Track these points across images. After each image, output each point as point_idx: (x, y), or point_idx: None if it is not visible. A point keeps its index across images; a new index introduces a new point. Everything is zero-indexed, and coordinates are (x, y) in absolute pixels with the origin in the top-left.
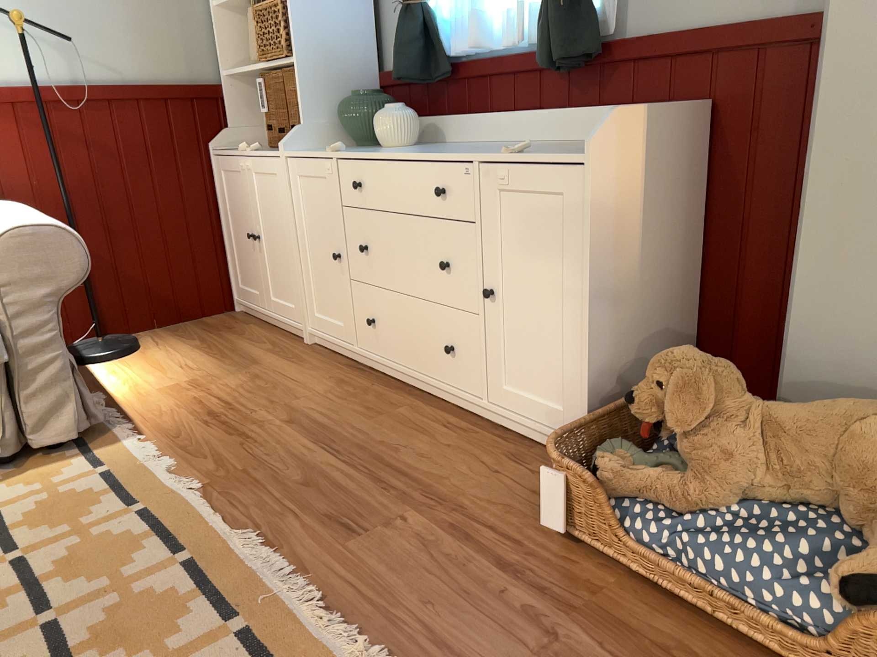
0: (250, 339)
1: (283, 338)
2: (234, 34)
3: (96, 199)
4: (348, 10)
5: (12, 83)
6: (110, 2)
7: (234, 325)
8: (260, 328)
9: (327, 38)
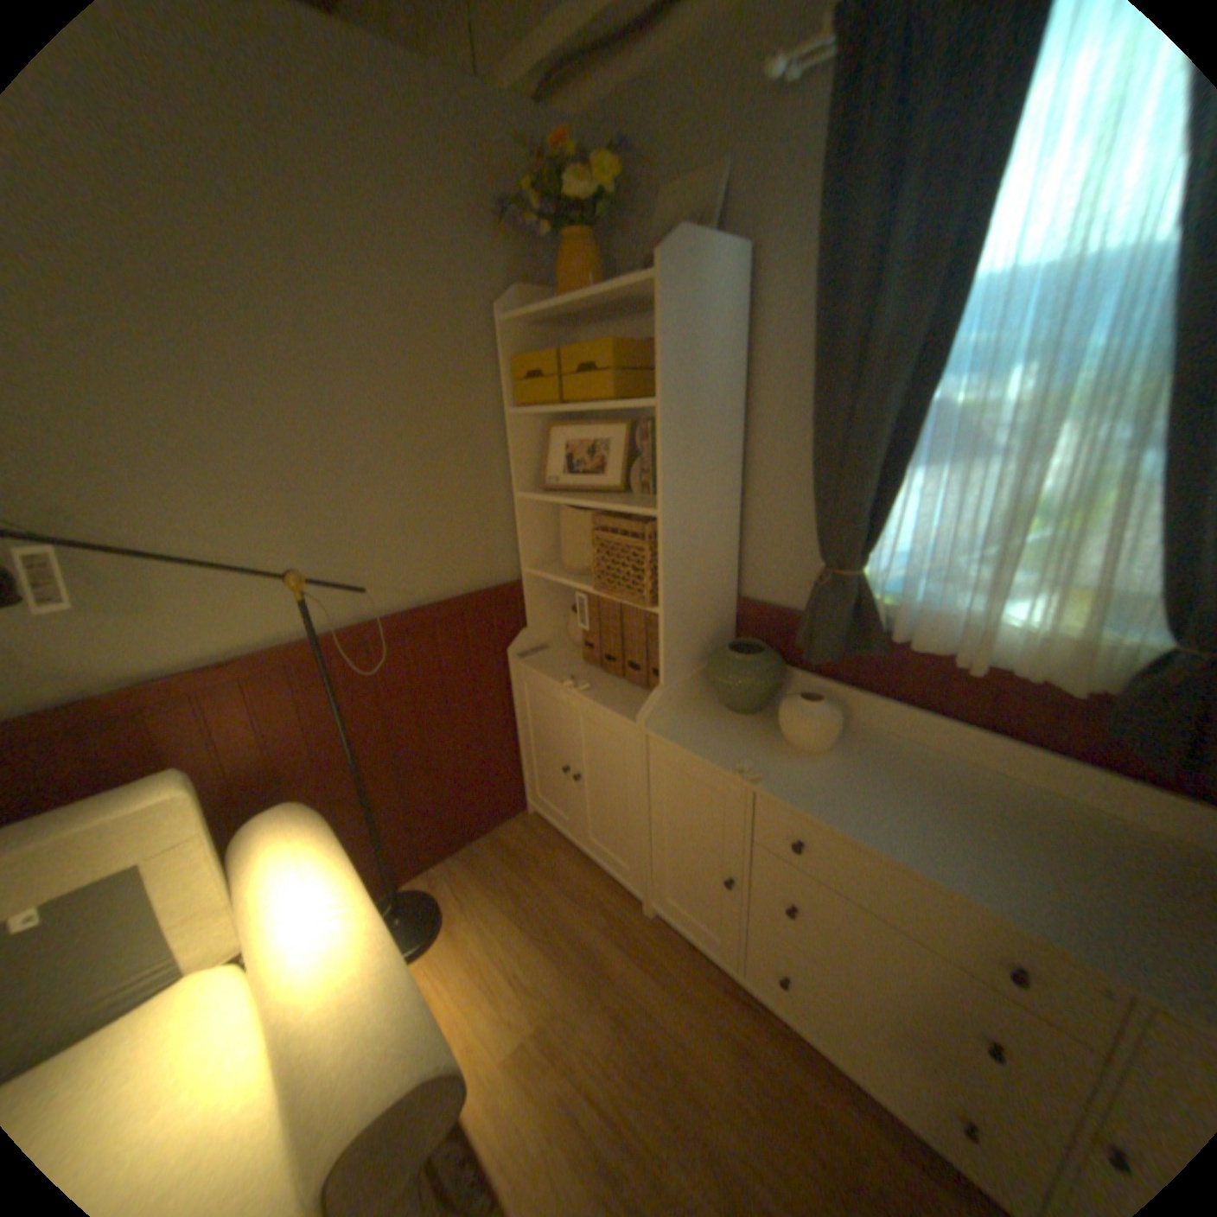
0: (571, 896)
1: (611, 894)
2: (539, 520)
3: (383, 743)
4: (719, 536)
5: (280, 635)
6: (401, 508)
7: (538, 850)
8: (573, 863)
9: (697, 576)
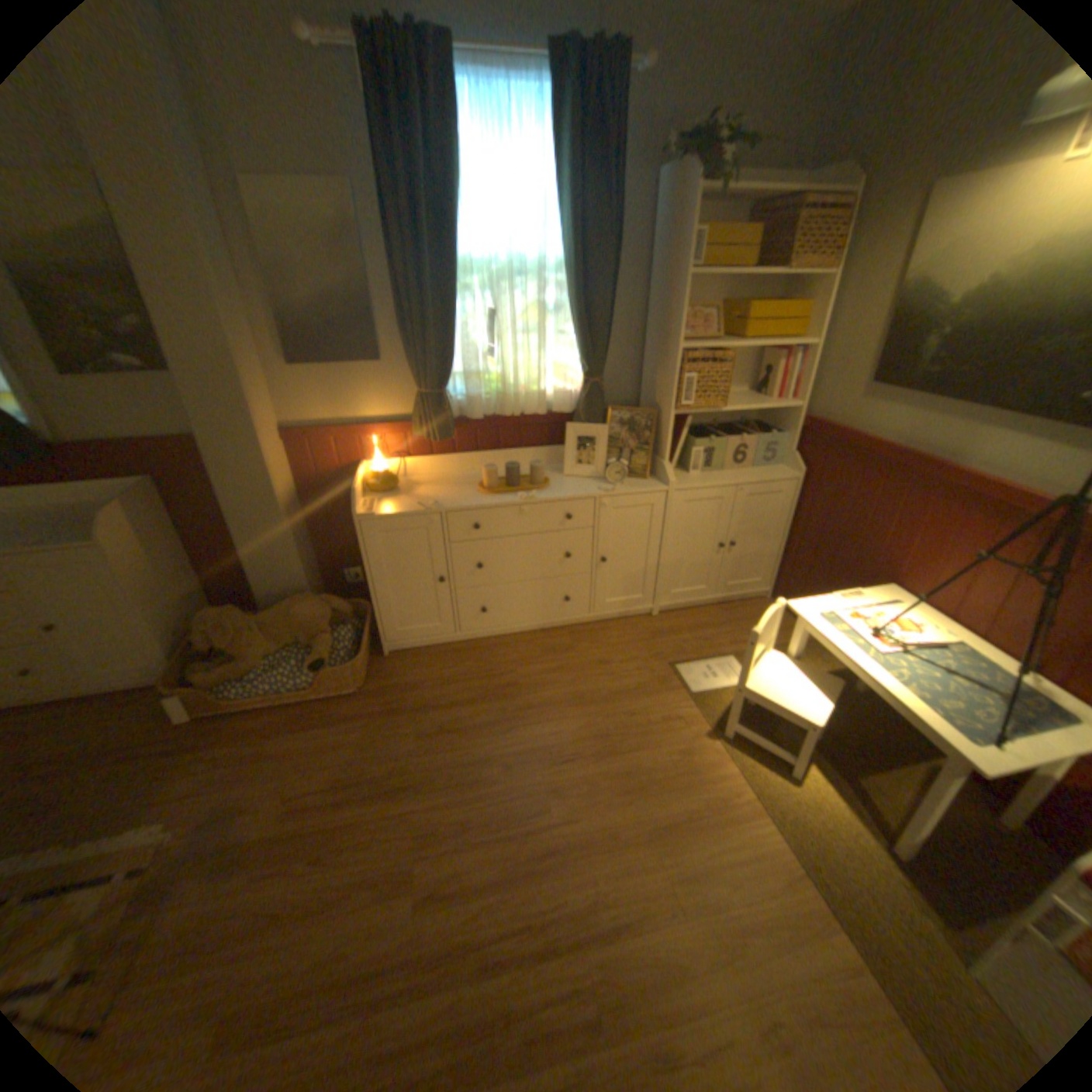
0: None
1: None
2: None
3: None
4: None
5: None
6: None
7: None
8: None
9: None
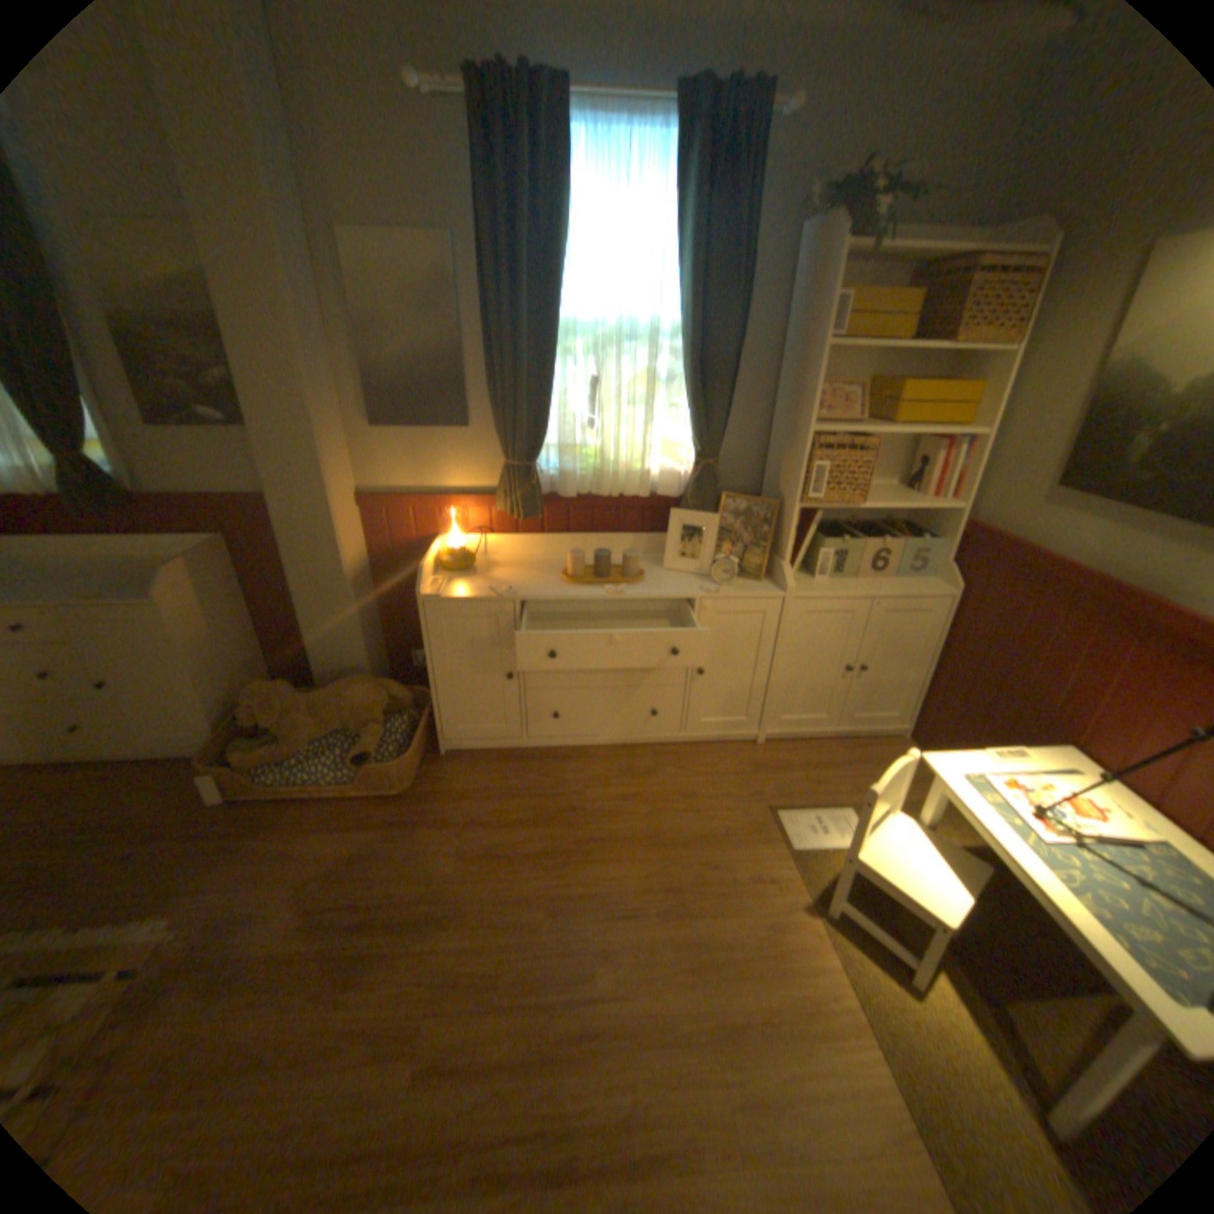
0: None
1: None
2: None
3: None
4: None
5: None
6: None
7: None
8: None
9: None
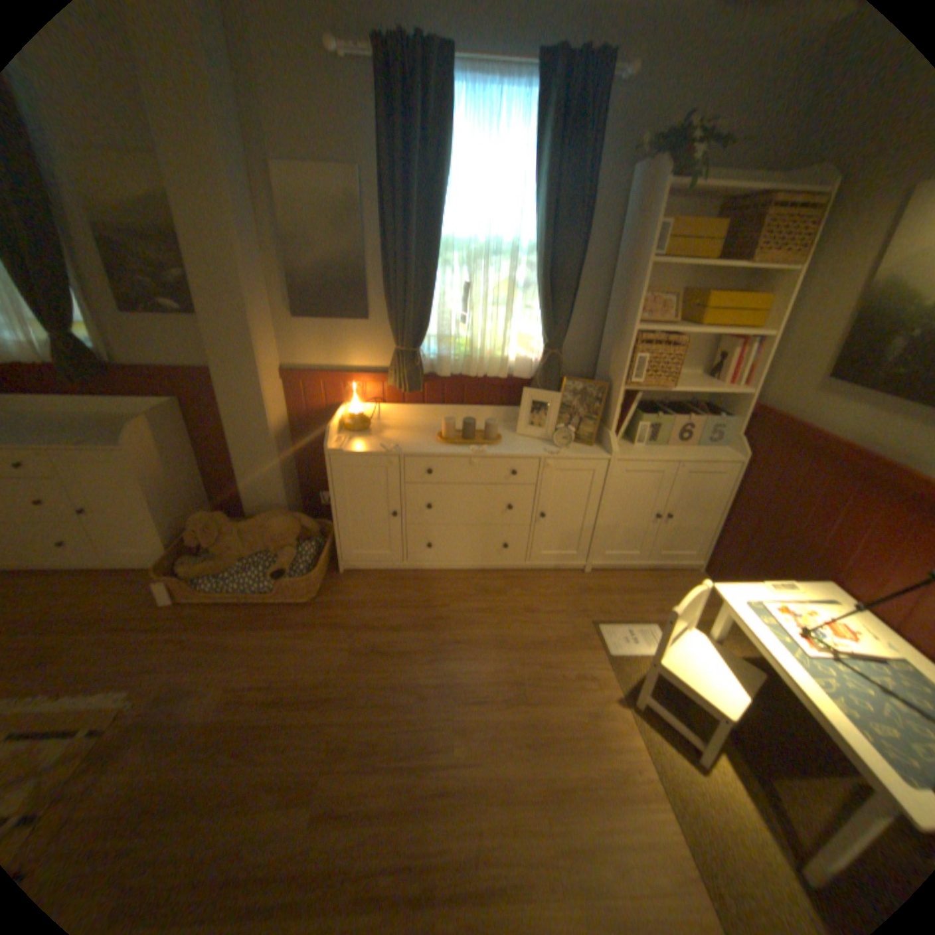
0: None
1: None
2: None
3: None
4: None
5: None
6: None
7: None
8: None
9: None
